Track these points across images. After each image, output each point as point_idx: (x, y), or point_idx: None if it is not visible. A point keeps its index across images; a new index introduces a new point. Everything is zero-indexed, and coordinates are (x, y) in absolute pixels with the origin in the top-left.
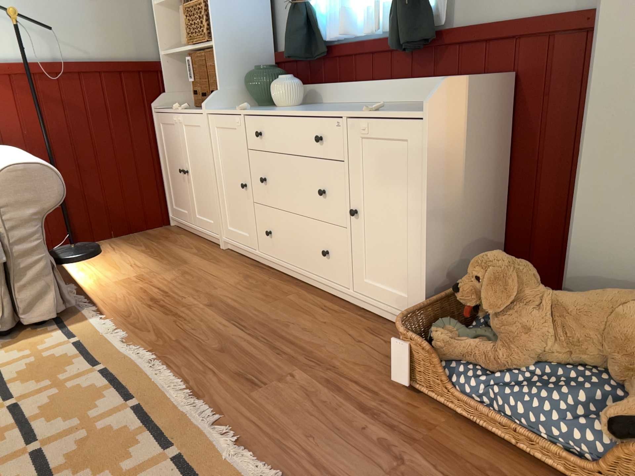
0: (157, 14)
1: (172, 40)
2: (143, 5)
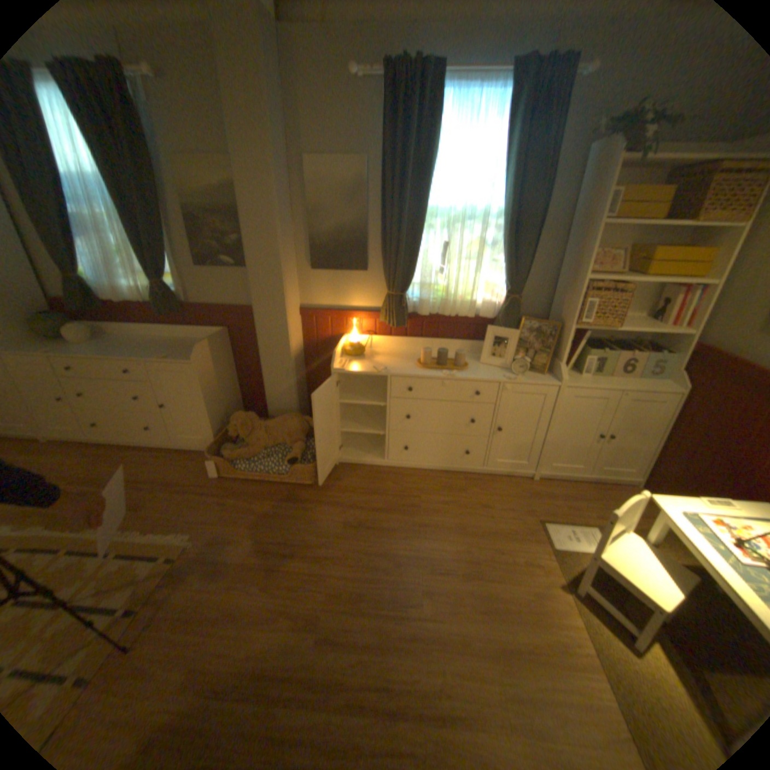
0: None
1: None
2: None
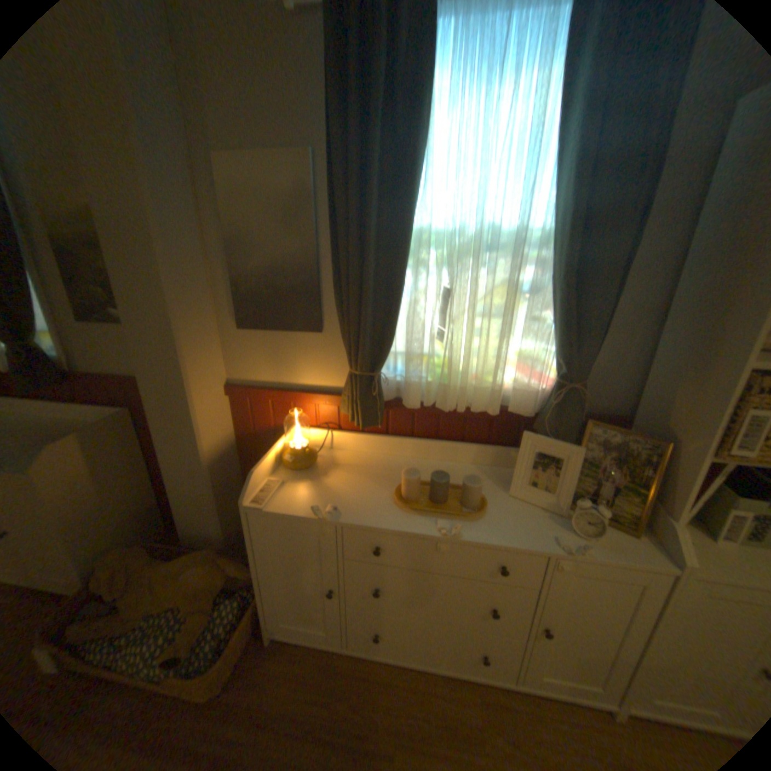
0: None
1: None
2: None
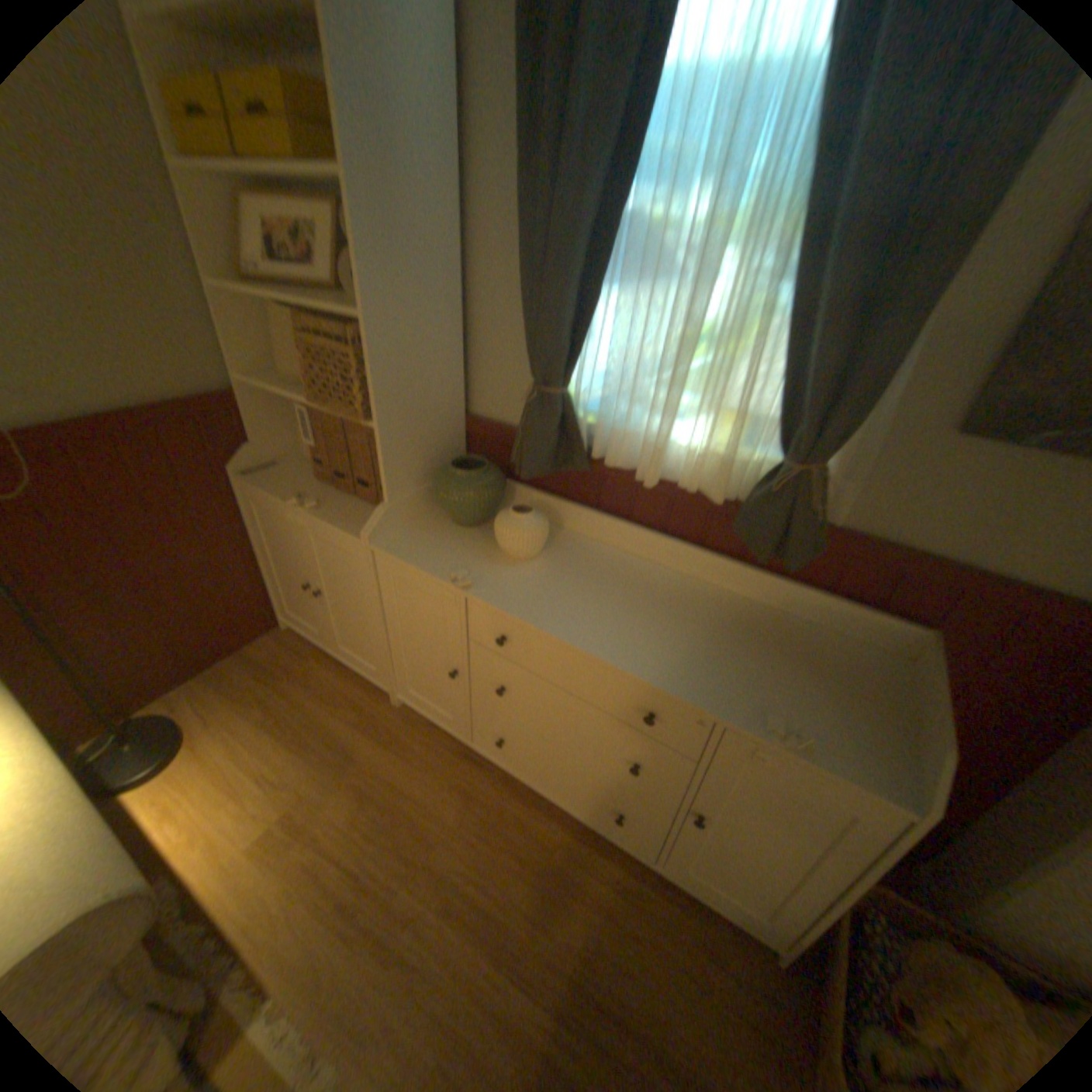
0: (216, 301)
1: (253, 349)
2: (181, 281)
